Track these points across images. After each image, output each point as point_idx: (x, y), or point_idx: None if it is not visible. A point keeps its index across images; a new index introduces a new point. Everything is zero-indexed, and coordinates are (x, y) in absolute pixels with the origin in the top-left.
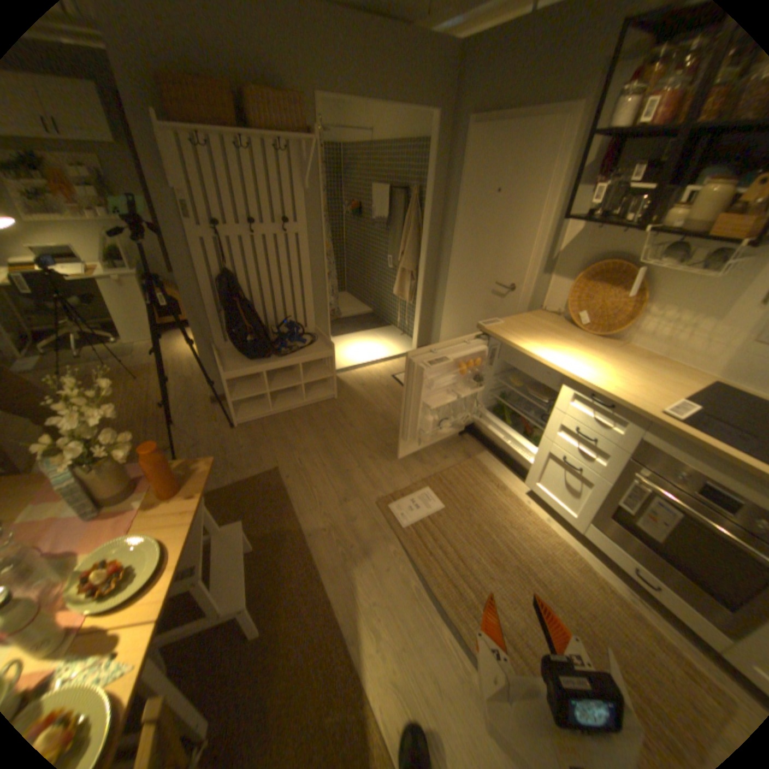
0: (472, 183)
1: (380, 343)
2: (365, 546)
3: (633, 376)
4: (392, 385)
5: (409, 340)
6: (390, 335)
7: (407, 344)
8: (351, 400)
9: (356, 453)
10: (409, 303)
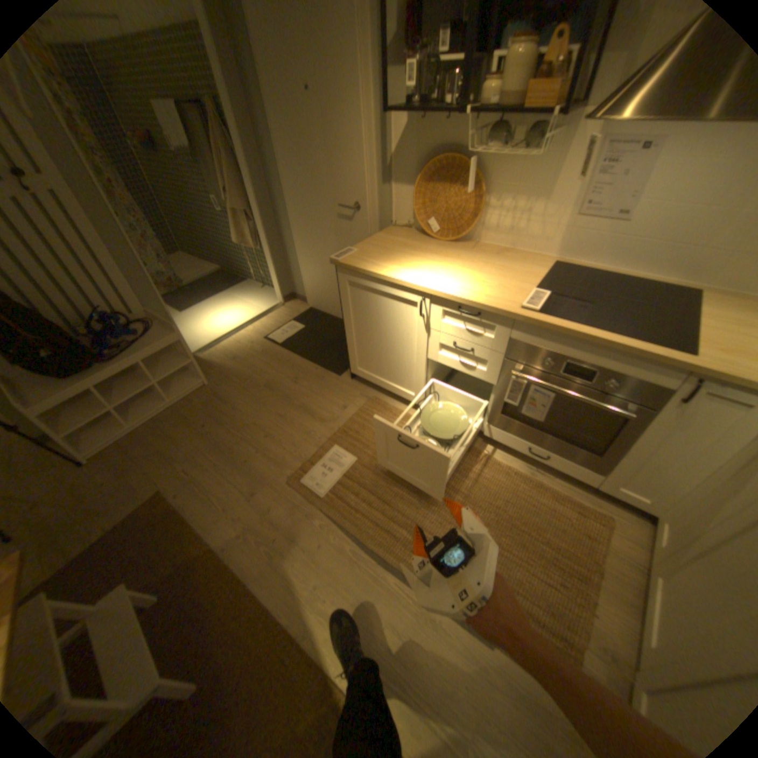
0: (273, 82)
1: (241, 303)
2: (288, 533)
3: (489, 277)
4: (268, 347)
5: (273, 291)
6: (250, 291)
7: (271, 296)
8: (225, 379)
9: (249, 437)
10: (257, 249)
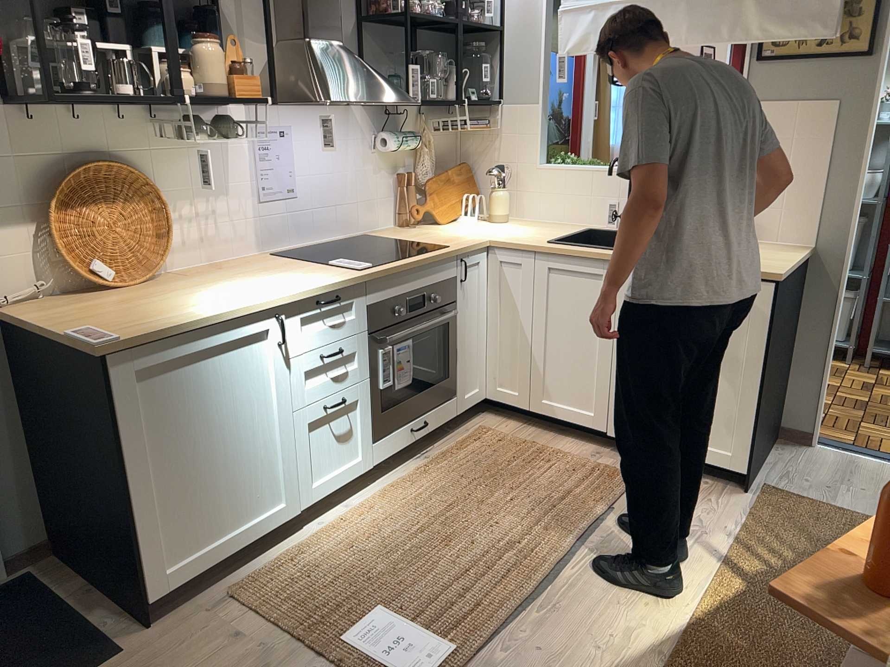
0: None
1: None
2: None
3: (281, 275)
4: None
5: None
6: None
7: None
8: None
9: None
10: None
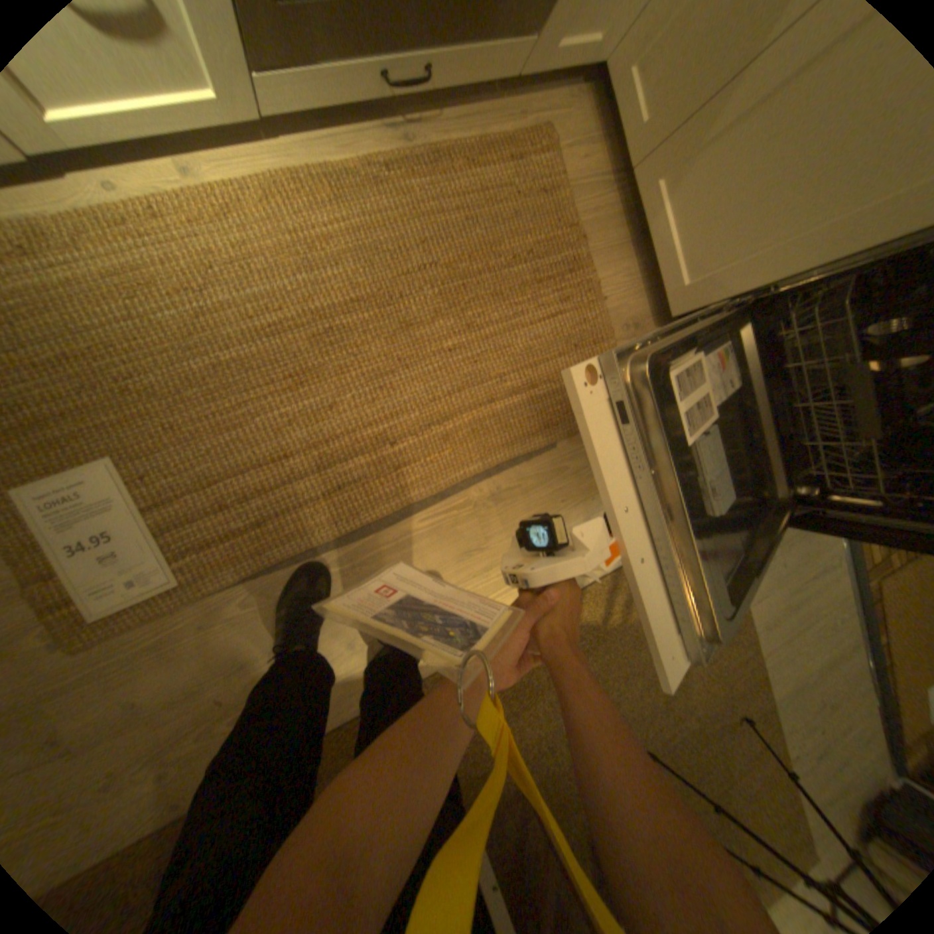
0: None
1: None
2: (218, 673)
3: None
4: None
5: None
6: None
7: None
8: None
9: None
10: None
